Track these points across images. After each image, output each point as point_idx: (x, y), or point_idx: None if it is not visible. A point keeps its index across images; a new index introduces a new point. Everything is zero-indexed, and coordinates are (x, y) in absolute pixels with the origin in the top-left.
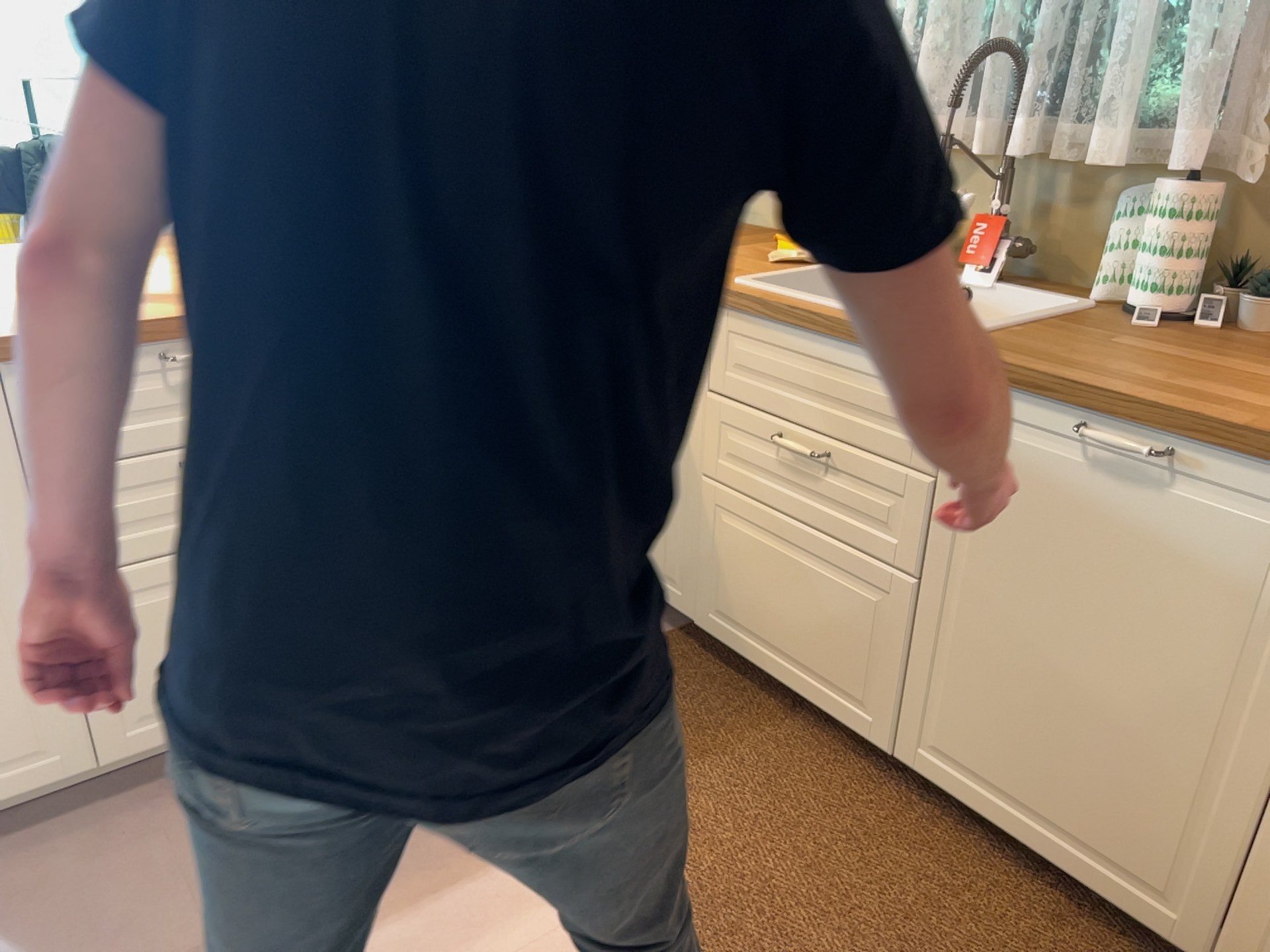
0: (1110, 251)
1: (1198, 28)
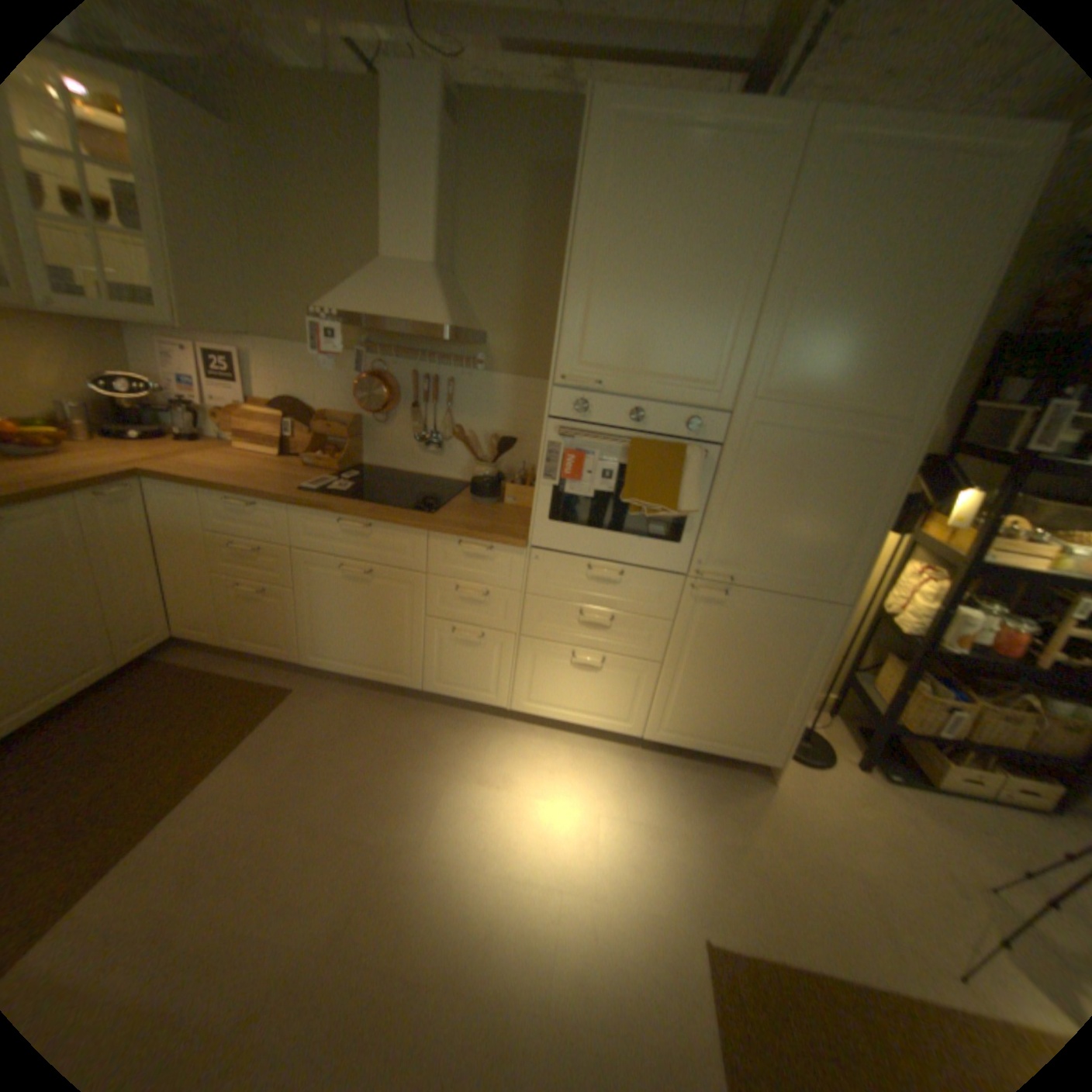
0: None
1: None
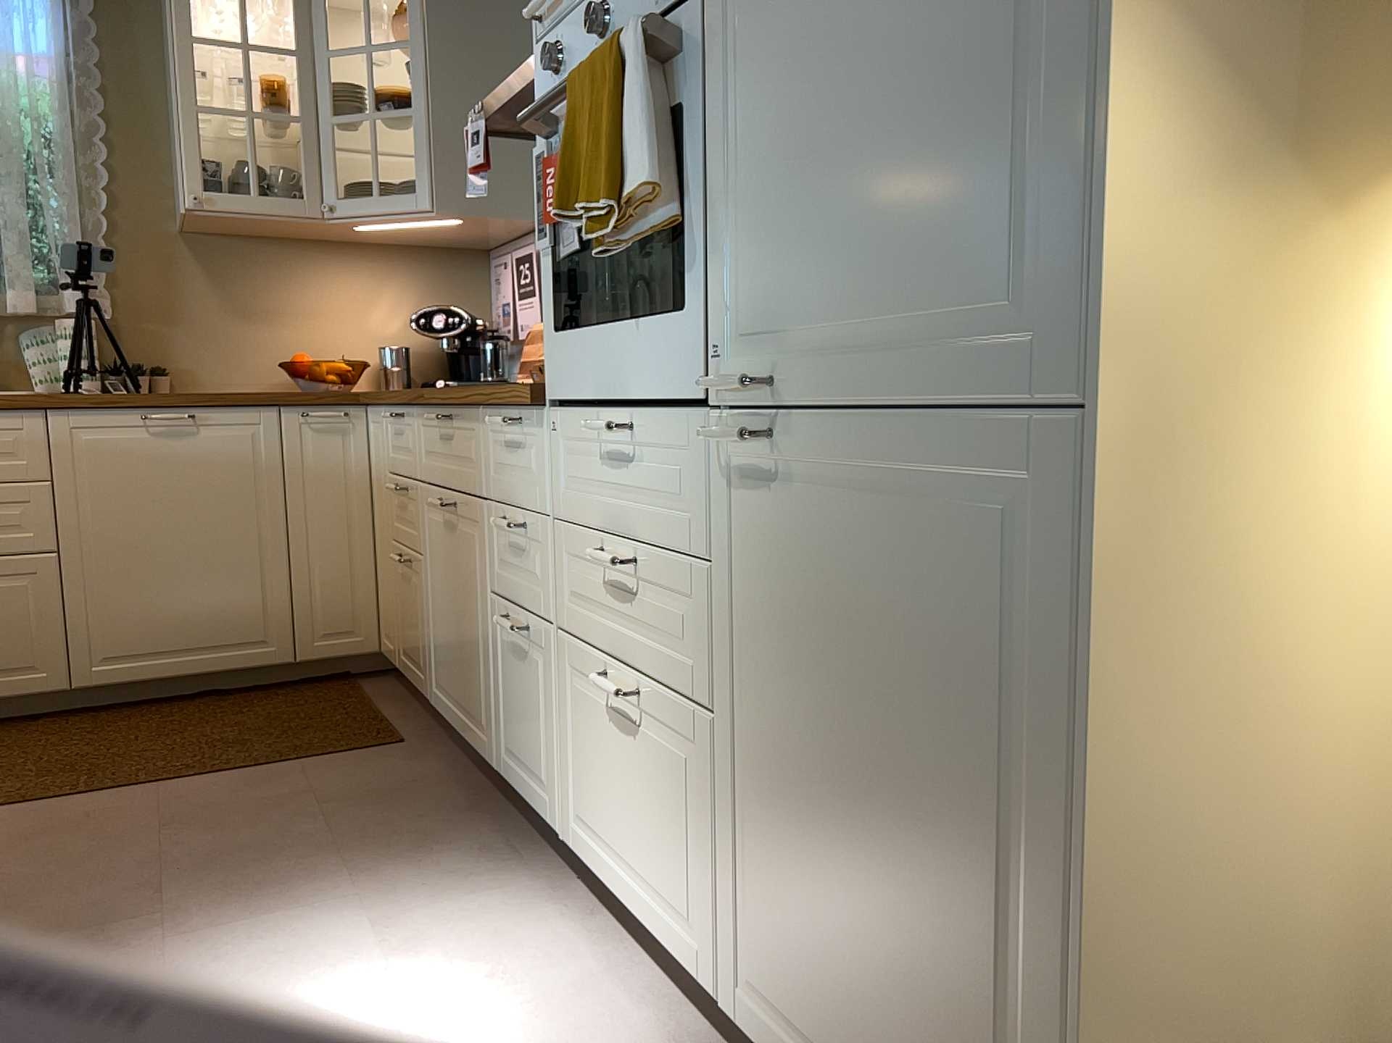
0: (26, 369)
1: (55, 238)
